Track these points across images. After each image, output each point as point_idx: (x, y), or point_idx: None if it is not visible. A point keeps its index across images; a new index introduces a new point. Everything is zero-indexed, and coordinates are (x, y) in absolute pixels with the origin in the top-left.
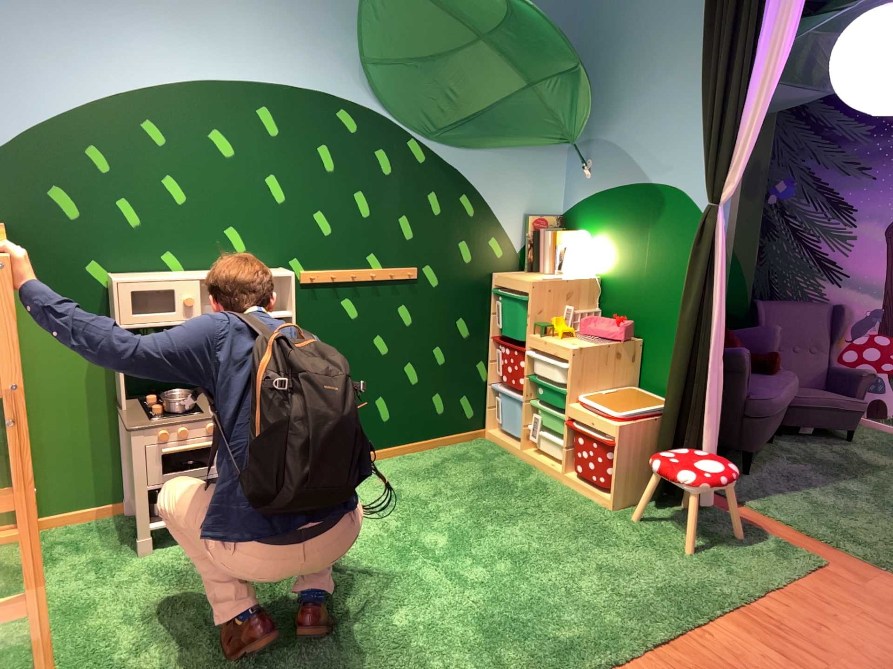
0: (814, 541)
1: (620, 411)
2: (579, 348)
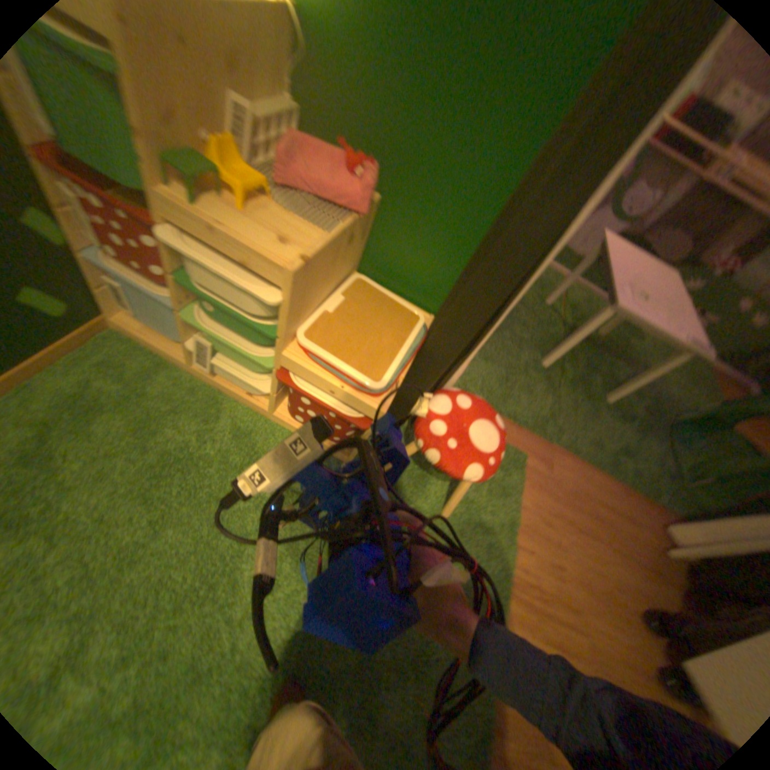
0: (515, 428)
1: (384, 374)
2: (309, 259)
